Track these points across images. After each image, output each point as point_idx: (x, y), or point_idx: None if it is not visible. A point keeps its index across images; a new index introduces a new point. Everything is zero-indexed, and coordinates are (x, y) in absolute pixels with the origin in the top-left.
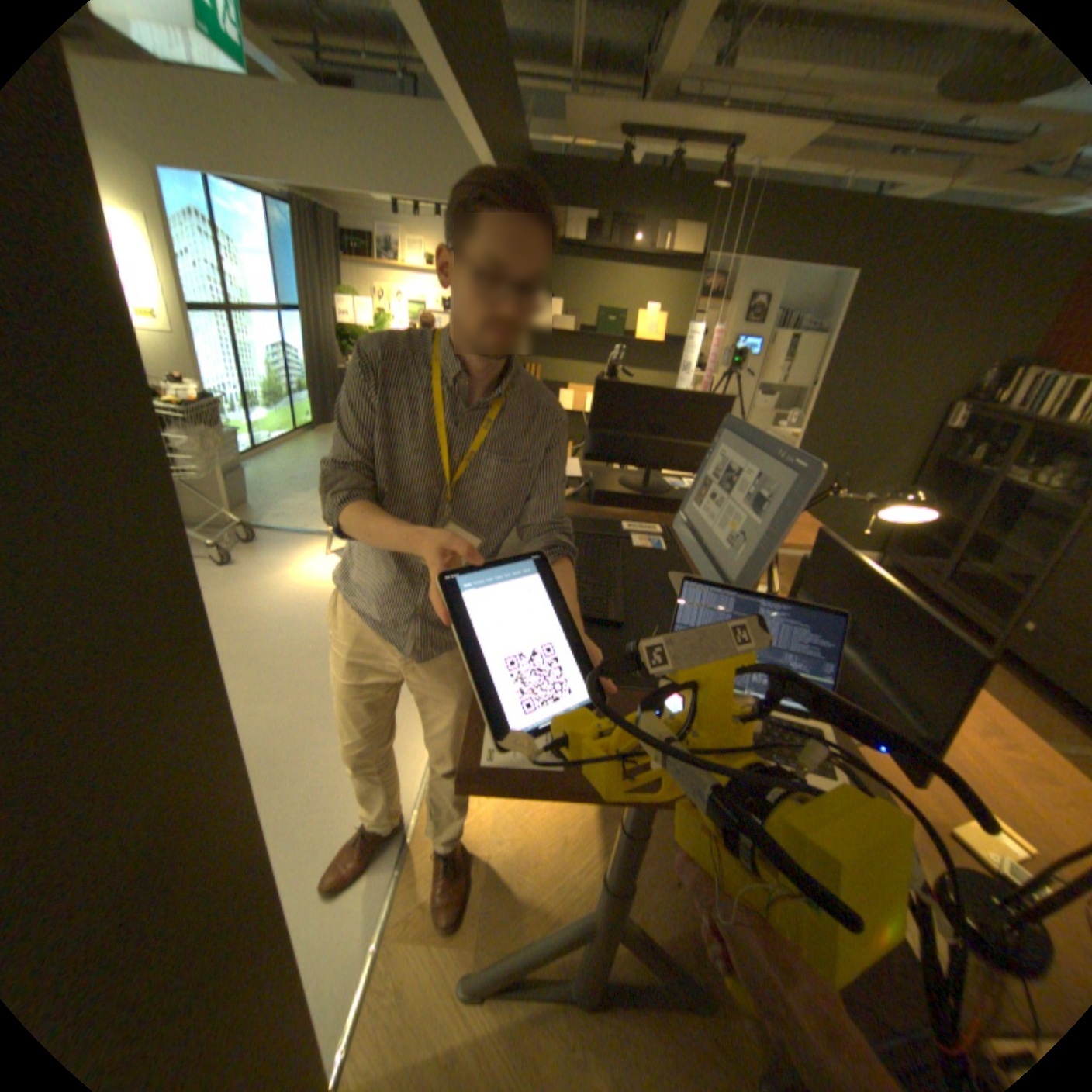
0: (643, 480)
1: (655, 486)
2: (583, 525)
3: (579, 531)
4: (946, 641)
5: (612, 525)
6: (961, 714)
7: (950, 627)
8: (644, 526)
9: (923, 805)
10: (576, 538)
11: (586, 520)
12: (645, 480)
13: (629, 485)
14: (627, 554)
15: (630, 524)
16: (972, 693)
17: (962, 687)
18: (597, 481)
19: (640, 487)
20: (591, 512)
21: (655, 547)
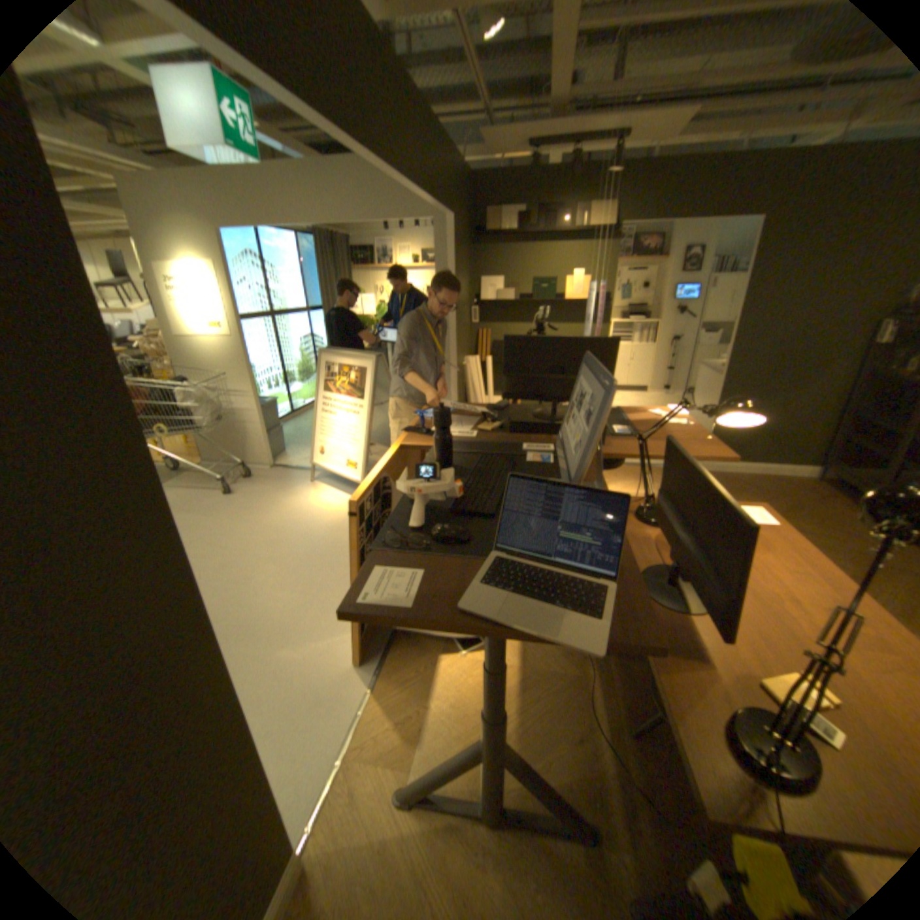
0: (553, 411)
1: (562, 415)
2: (491, 448)
3: (486, 452)
4: (735, 517)
5: (515, 447)
6: (746, 577)
7: (735, 505)
8: (541, 446)
9: (743, 662)
10: (482, 457)
11: (494, 444)
12: (553, 411)
13: (539, 415)
14: (519, 467)
15: (530, 444)
16: (750, 558)
17: (745, 554)
18: (514, 414)
19: (548, 417)
20: (502, 438)
21: (544, 461)
